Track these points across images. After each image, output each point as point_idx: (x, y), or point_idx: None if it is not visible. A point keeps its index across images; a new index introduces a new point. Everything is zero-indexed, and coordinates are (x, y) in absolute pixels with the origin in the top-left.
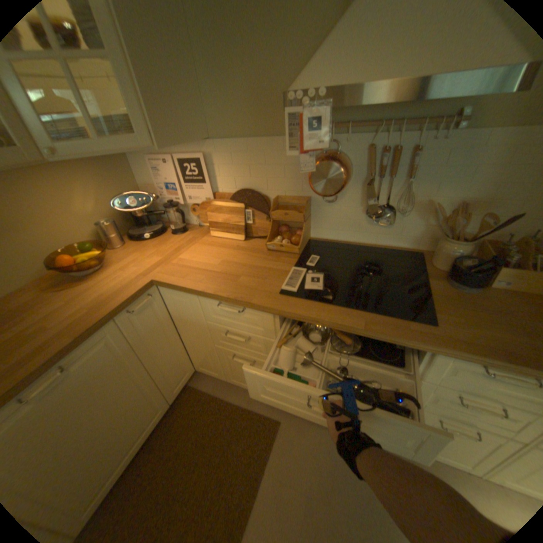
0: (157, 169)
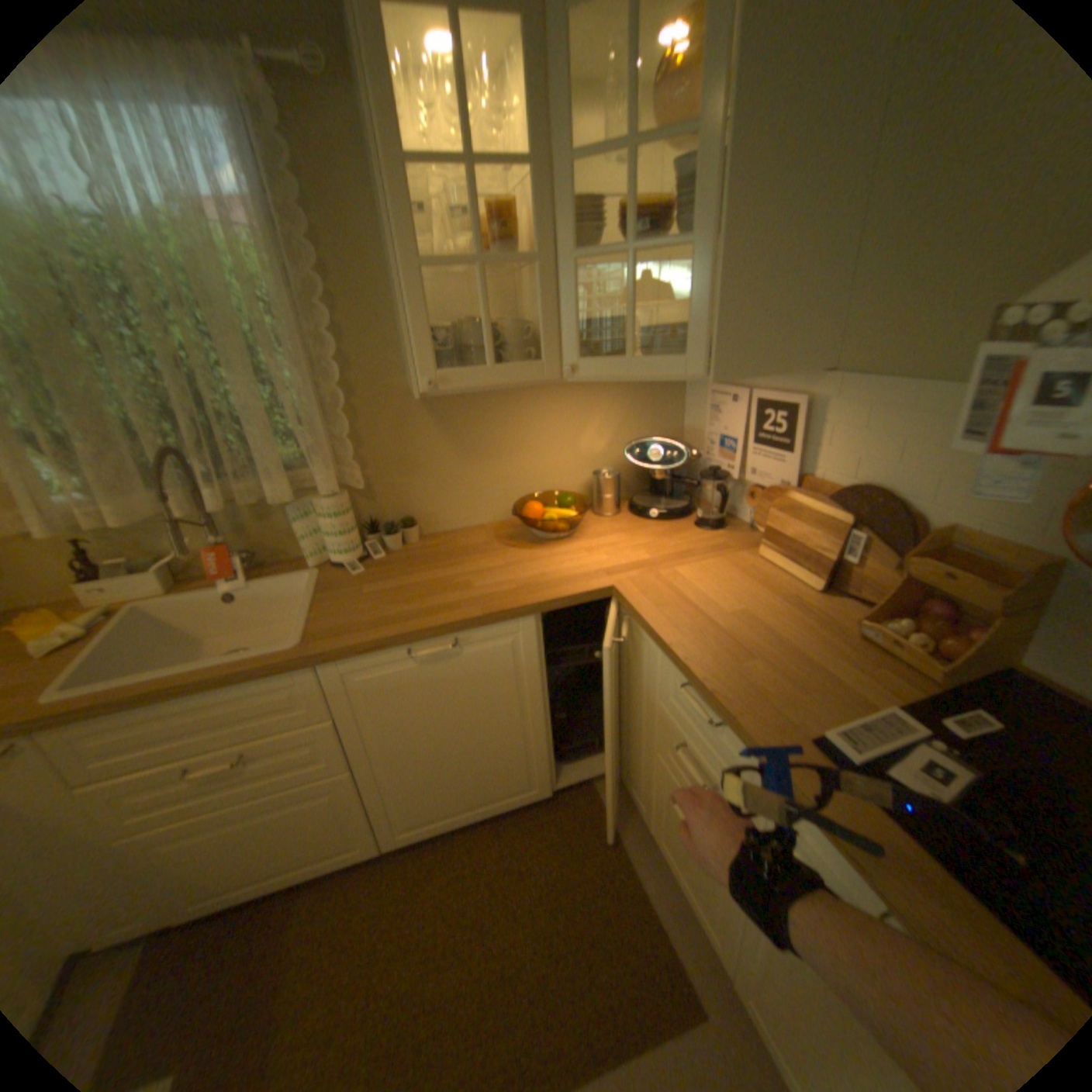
0: (720, 411)
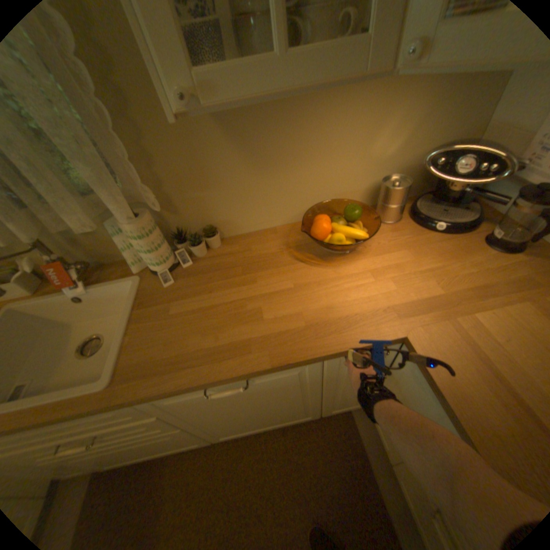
0: None
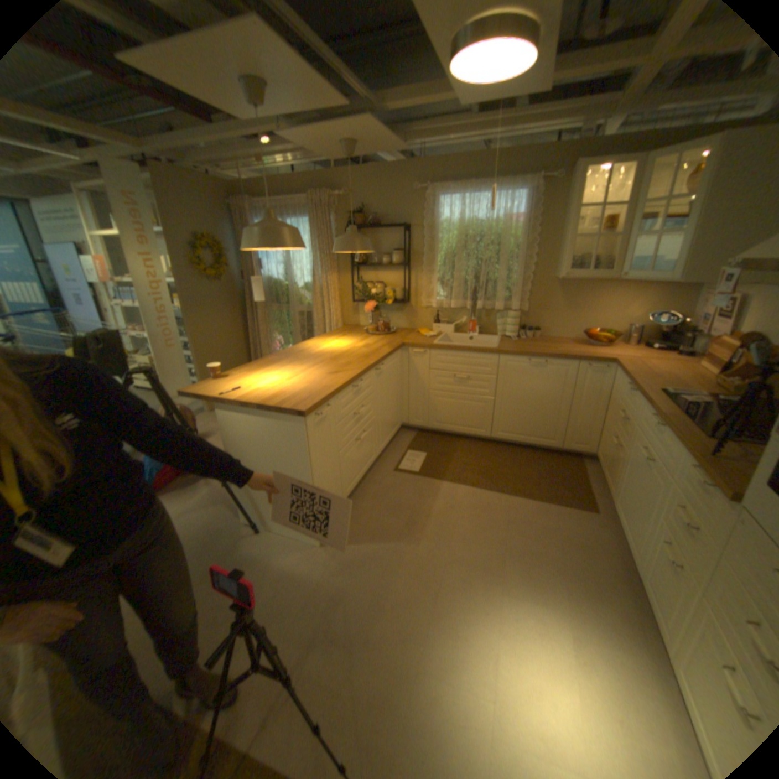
0: (708, 302)
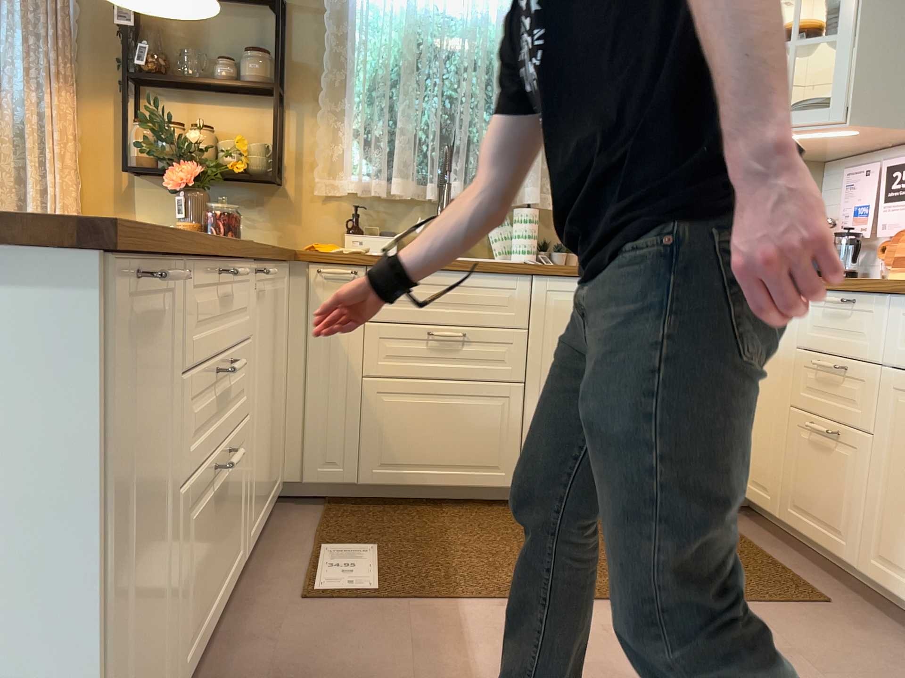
0: (856, 186)
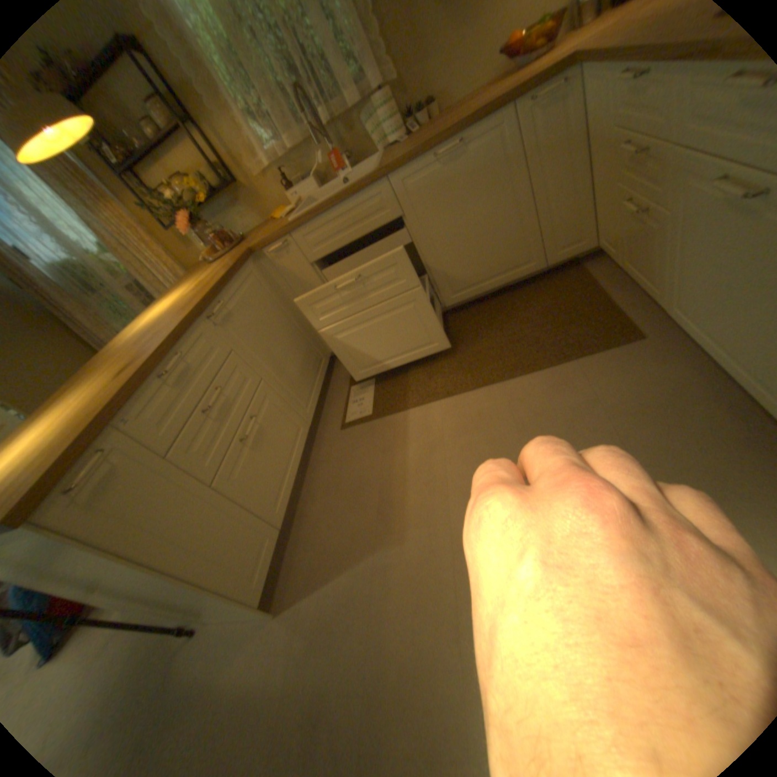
0: None
